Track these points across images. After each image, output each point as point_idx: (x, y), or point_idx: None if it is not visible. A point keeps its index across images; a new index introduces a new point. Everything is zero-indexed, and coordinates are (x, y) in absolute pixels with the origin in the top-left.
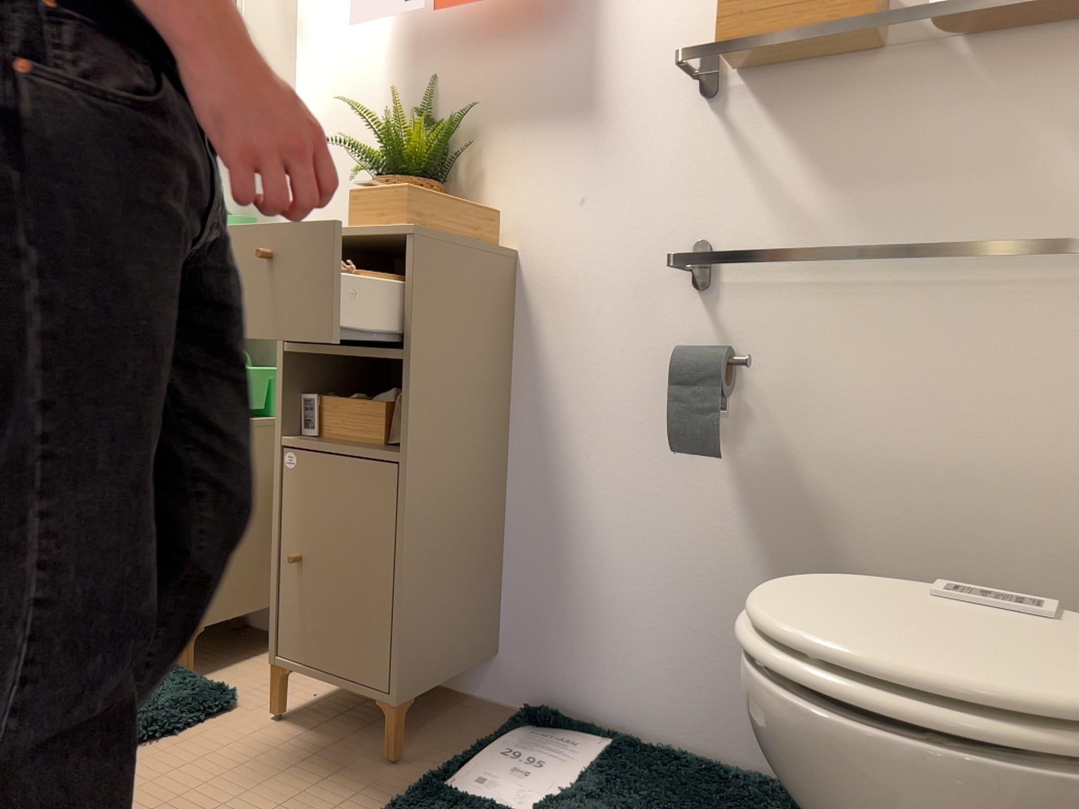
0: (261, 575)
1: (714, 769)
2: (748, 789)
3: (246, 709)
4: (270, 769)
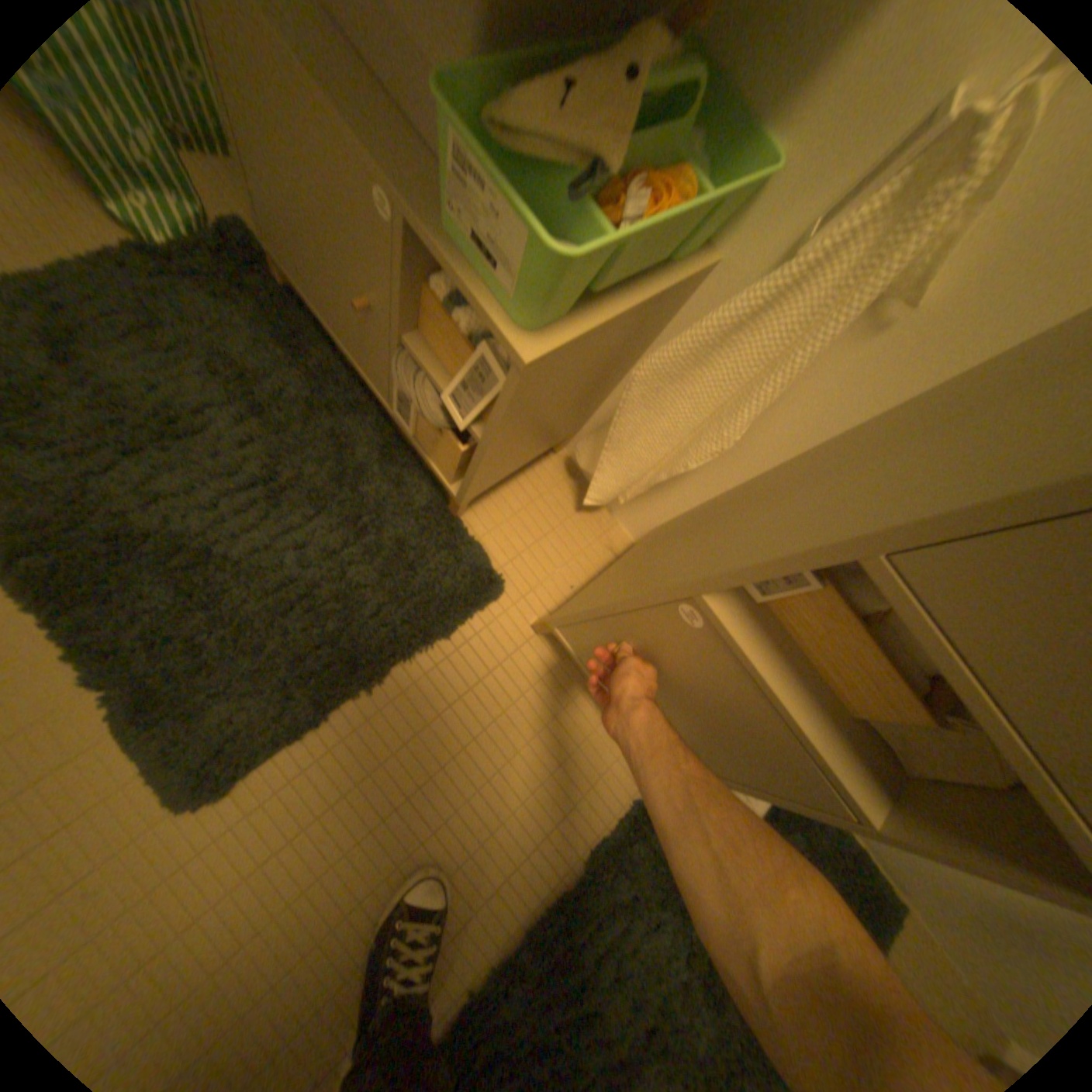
0: (557, 435)
1: (849, 845)
2: (862, 880)
3: (514, 597)
4: (531, 725)
